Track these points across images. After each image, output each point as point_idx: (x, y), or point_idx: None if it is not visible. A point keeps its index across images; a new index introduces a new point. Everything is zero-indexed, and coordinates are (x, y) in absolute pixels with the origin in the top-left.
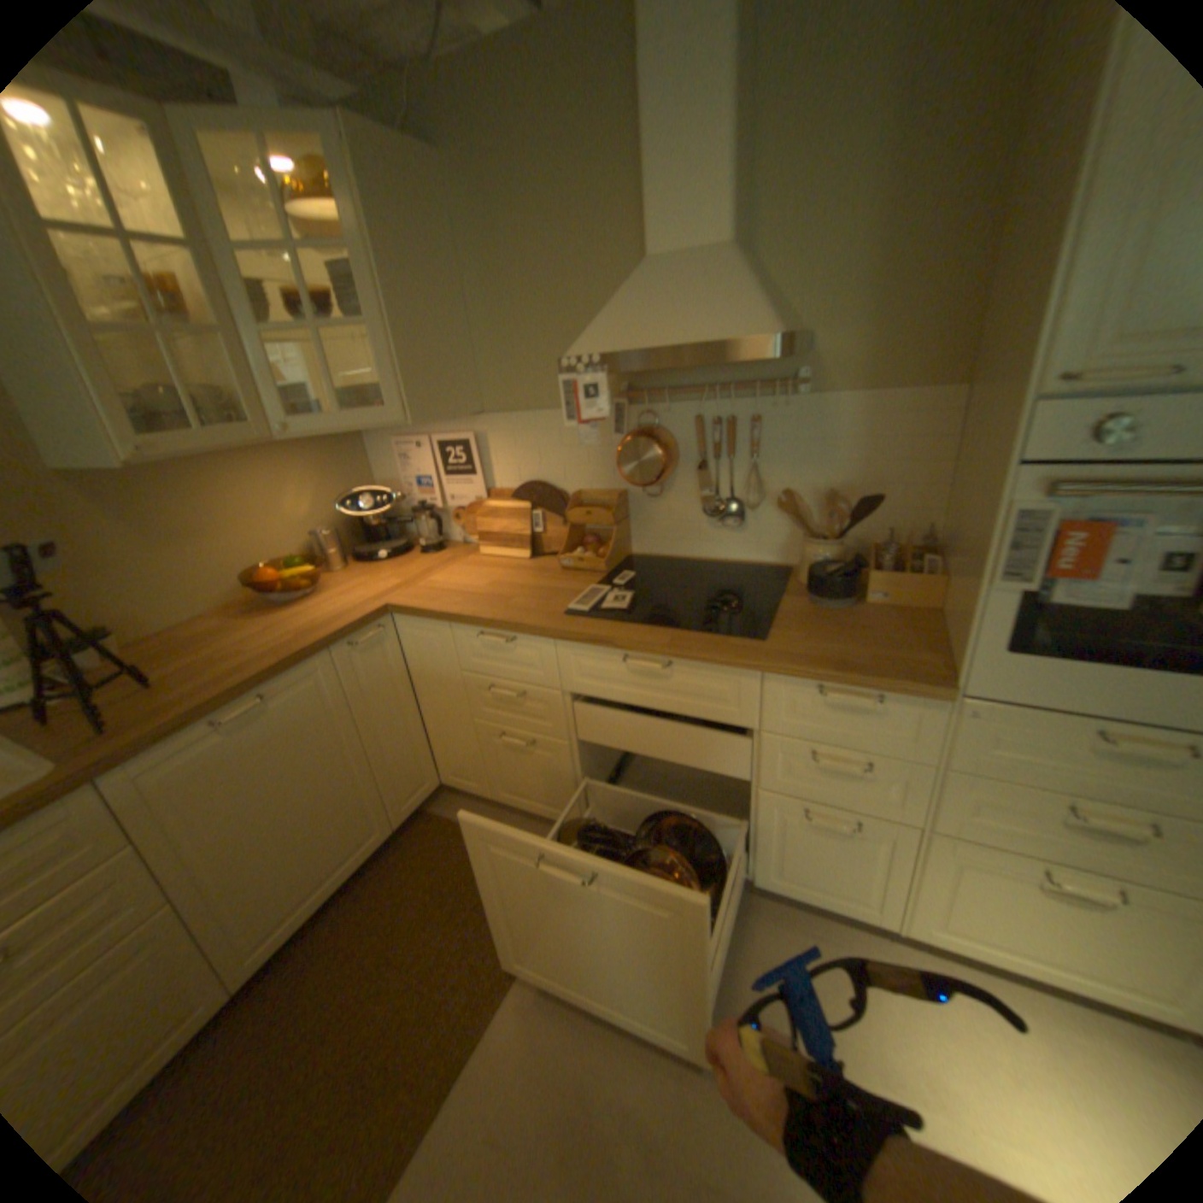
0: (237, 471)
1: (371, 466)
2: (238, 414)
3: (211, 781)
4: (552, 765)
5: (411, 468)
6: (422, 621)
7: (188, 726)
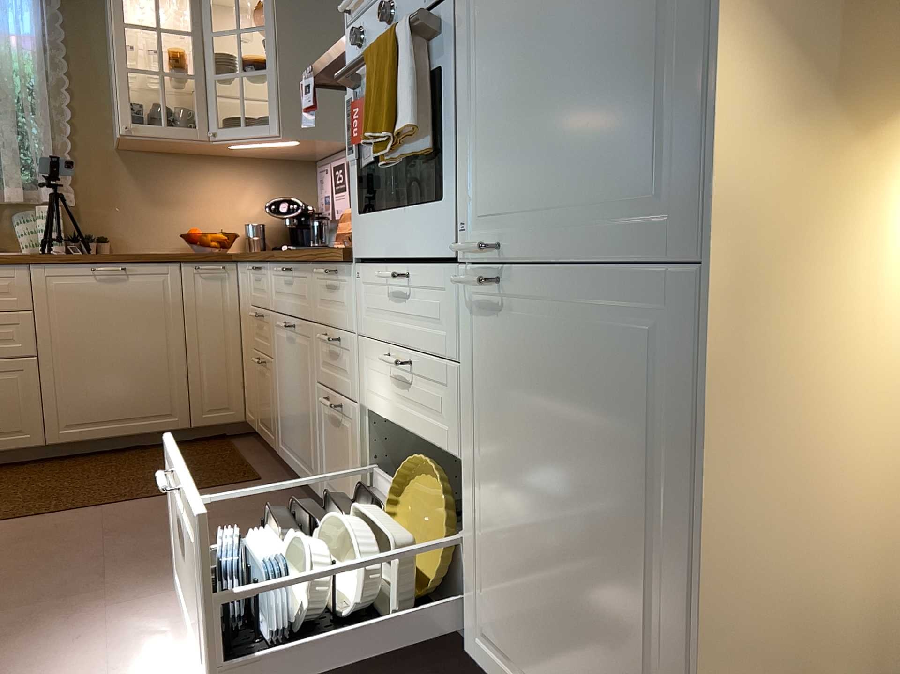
0: (215, 174)
1: (317, 195)
2: (195, 125)
3: (82, 302)
4: (270, 385)
5: (323, 190)
6: (242, 265)
7: (80, 263)
